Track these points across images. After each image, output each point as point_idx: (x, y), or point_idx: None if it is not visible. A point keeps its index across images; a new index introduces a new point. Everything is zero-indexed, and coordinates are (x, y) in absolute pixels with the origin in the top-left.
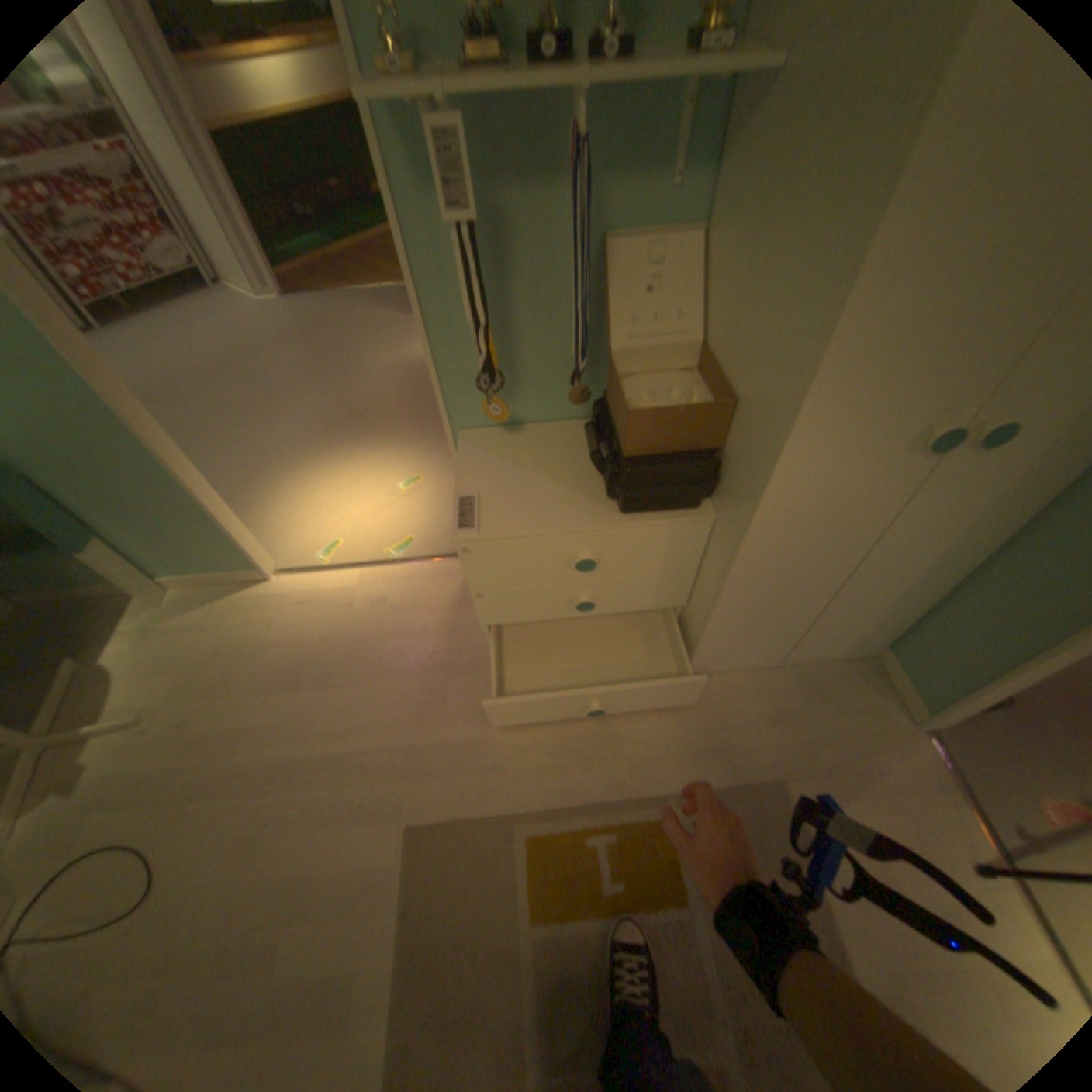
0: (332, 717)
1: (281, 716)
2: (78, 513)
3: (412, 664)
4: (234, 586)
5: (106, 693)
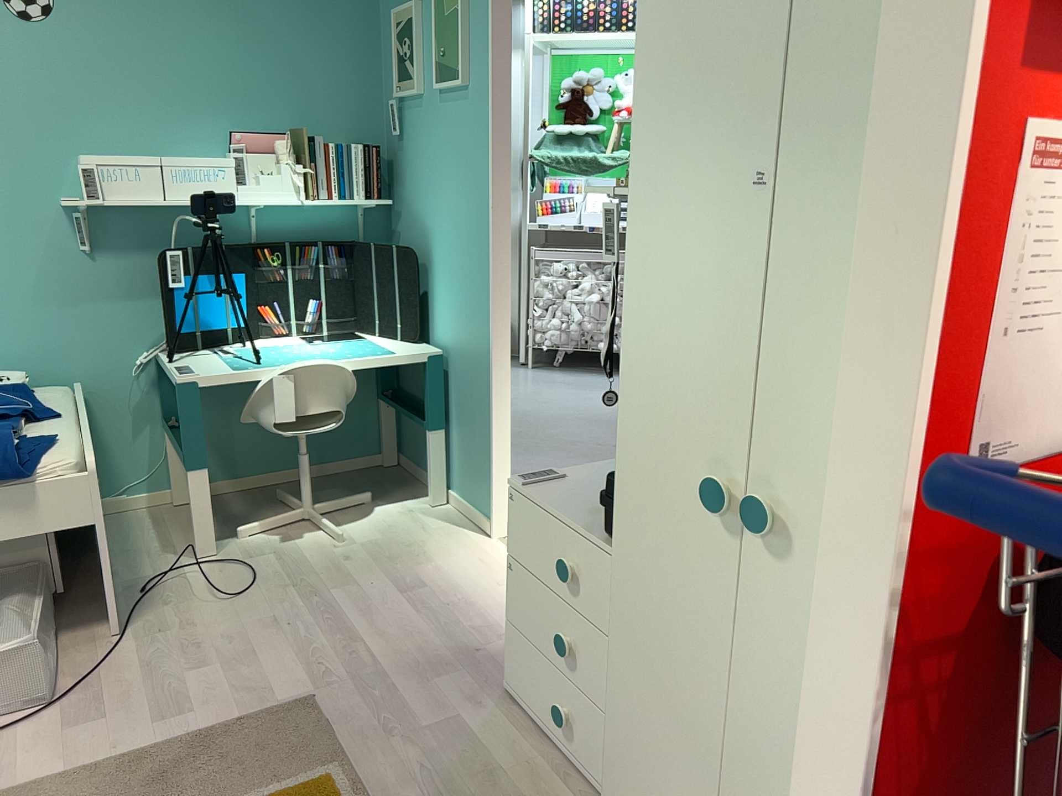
0: (388, 620)
1: (376, 596)
2: (450, 410)
3: (465, 642)
4: (472, 527)
5: (355, 521)
